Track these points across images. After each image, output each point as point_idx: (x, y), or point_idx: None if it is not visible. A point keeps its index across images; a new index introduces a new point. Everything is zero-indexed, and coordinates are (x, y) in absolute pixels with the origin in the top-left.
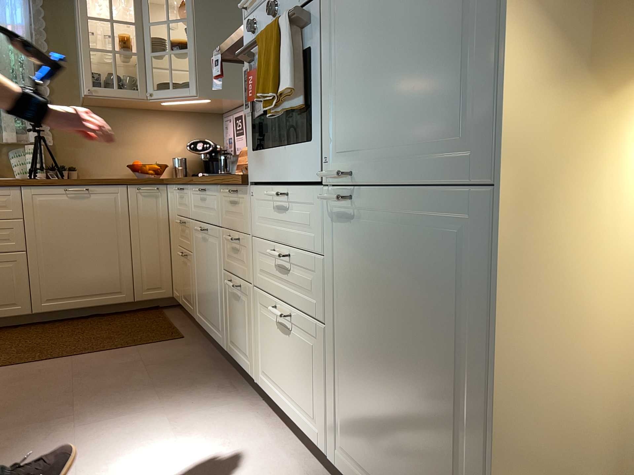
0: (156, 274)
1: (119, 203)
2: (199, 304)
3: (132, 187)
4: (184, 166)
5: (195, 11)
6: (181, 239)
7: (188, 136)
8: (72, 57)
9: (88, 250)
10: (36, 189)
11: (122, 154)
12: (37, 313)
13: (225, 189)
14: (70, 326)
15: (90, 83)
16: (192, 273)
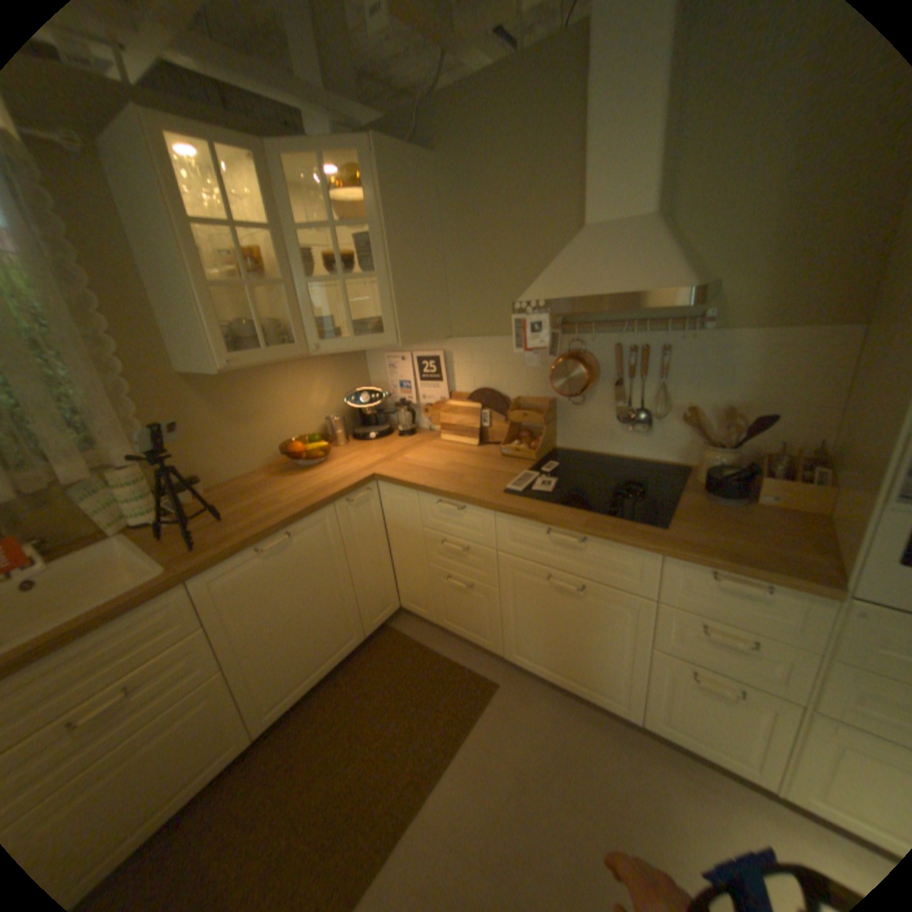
0: (381, 593)
1: (328, 531)
2: (526, 649)
3: (340, 502)
4: (344, 428)
5: (377, 206)
6: (443, 559)
7: (331, 382)
8: (131, 288)
9: (304, 614)
10: (211, 572)
11: (255, 432)
12: (258, 736)
13: (729, 580)
14: (313, 725)
15: (221, 348)
16: (497, 610)
